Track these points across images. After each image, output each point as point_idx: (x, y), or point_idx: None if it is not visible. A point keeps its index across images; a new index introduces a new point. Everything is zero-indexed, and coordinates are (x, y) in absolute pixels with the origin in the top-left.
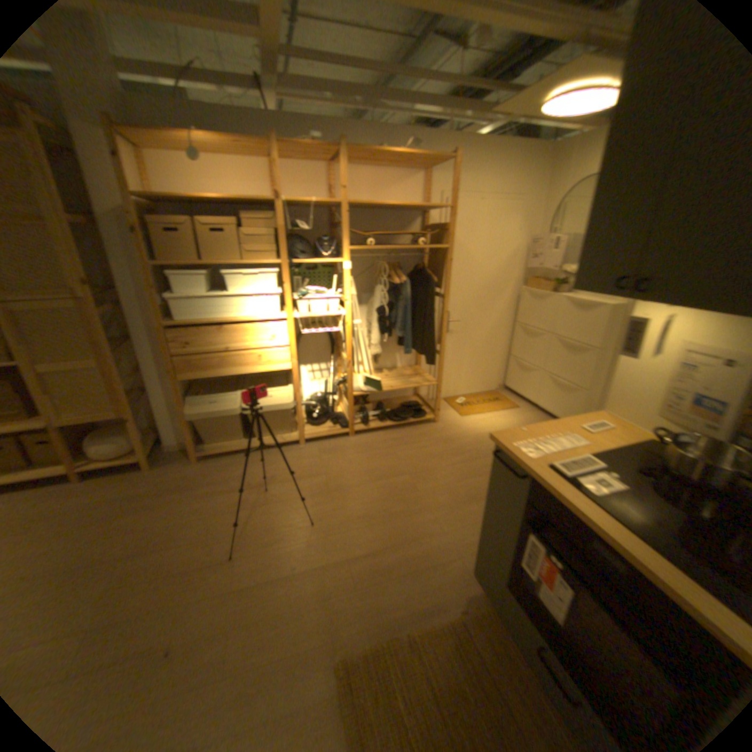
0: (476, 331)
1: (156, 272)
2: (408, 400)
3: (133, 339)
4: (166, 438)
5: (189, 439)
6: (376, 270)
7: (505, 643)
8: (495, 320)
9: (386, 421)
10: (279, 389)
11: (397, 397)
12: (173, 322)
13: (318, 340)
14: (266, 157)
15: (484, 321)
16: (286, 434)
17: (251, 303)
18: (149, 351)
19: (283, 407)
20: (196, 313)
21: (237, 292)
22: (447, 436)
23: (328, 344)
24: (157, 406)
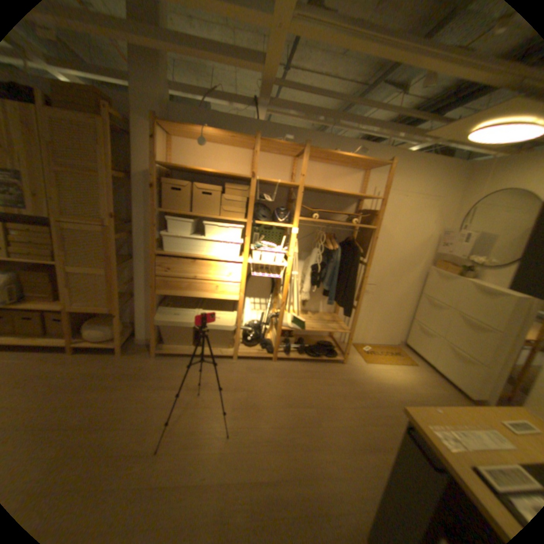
0: (389, 295)
1: (162, 215)
2: (324, 339)
3: (135, 258)
4: (139, 333)
5: (154, 338)
6: (316, 236)
7: None
8: (406, 289)
9: (304, 354)
10: (227, 313)
11: (316, 335)
12: (163, 252)
13: (263, 280)
14: (252, 149)
15: (396, 288)
16: (224, 349)
17: (220, 247)
18: (143, 269)
19: (227, 328)
20: (180, 248)
21: (211, 238)
22: (353, 379)
23: (270, 285)
24: (139, 308)
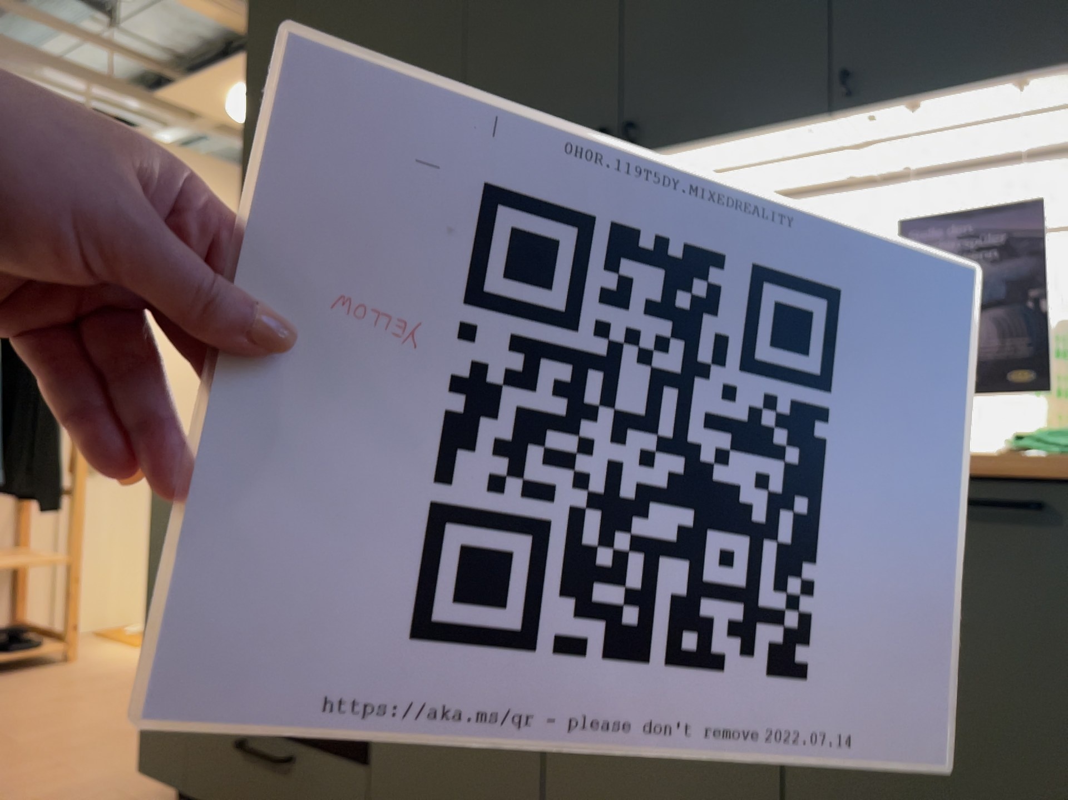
0: None
1: None
2: None
3: None
4: None
5: None
6: None
7: None
8: None
9: None
10: None
11: None
12: None
13: None
14: None
15: None
16: None
17: None
18: None
19: None
20: None
21: None
22: (97, 674)
23: None
24: None
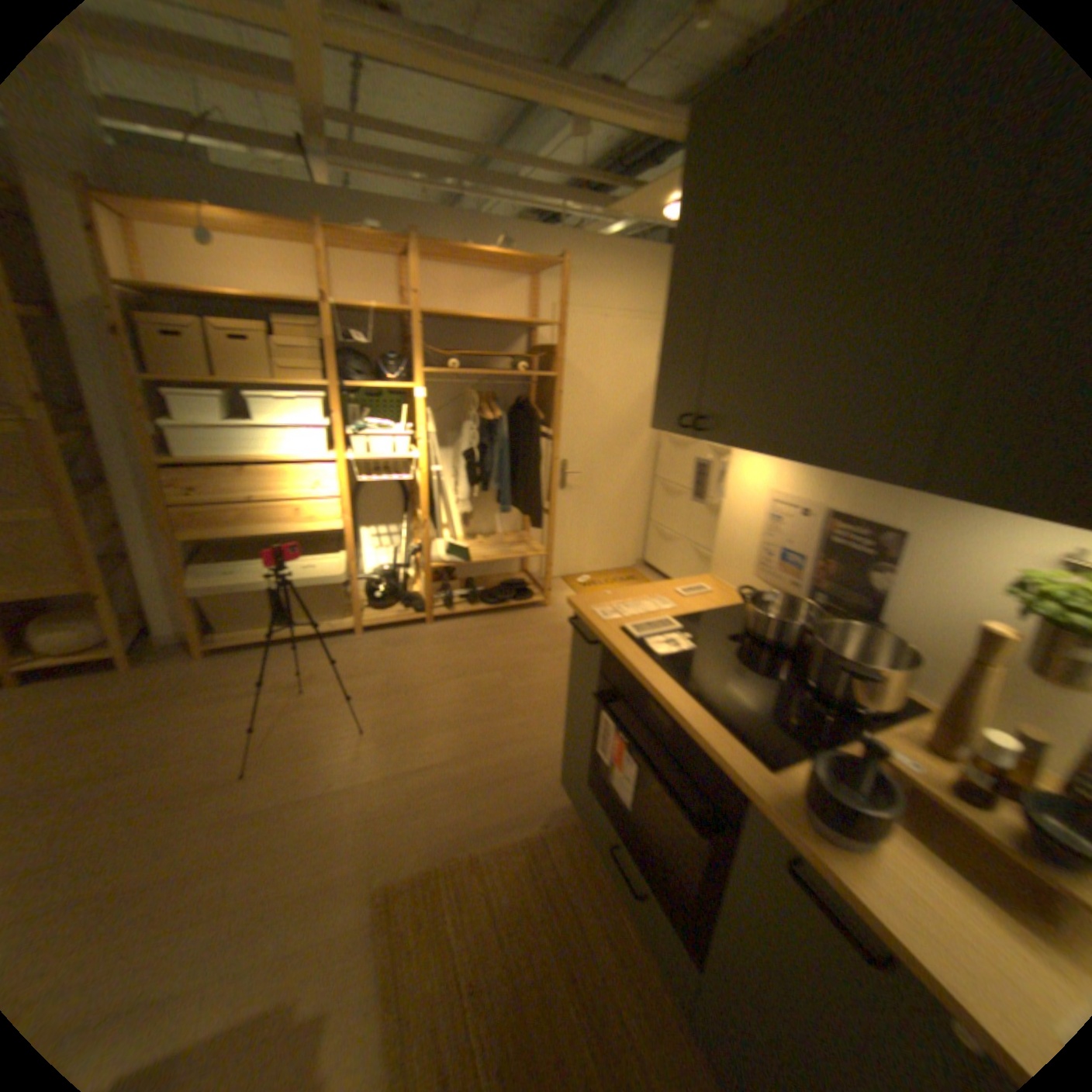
0: (603, 488)
1: (148, 390)
2: (512, 578)
3: (110, 483)
4: (157, 626)
5: (190, 625)
6: (466, 402)
7: (588, 856)
8: (628, 475)
9: (478, 604)
10: (326, 558)
11: (498, 574)
12: (170, 460)
13: (385, 493)
14: (312, 245)
15: (614, 475)
16: (335, 621)
17: (284, 438)
18: (133, 501)
19: (330, 581)
20: (205, 449)
21: (264, 423)
22: (558, 624)
23: (400, 499)
24: (143, 579)
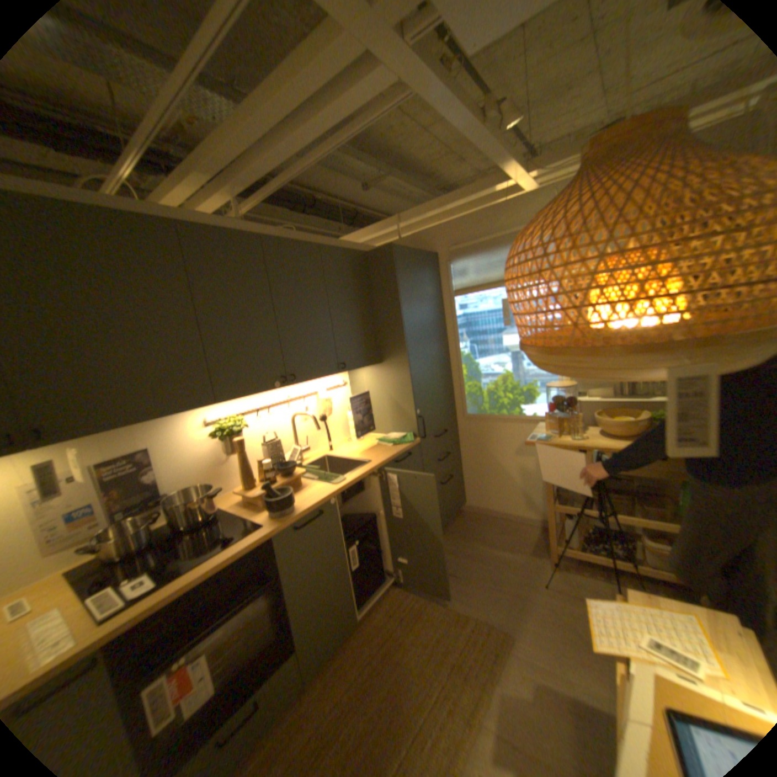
0: None
1: None
2: None
3: None
4: None
5: None
6: None
7: None
8: None
9: None
10: None
11: None
12: None
13: None
14: None
15: None
16: None
17: None
18: None
19: None
20: None
21: None
22: None
23: None
24: None
